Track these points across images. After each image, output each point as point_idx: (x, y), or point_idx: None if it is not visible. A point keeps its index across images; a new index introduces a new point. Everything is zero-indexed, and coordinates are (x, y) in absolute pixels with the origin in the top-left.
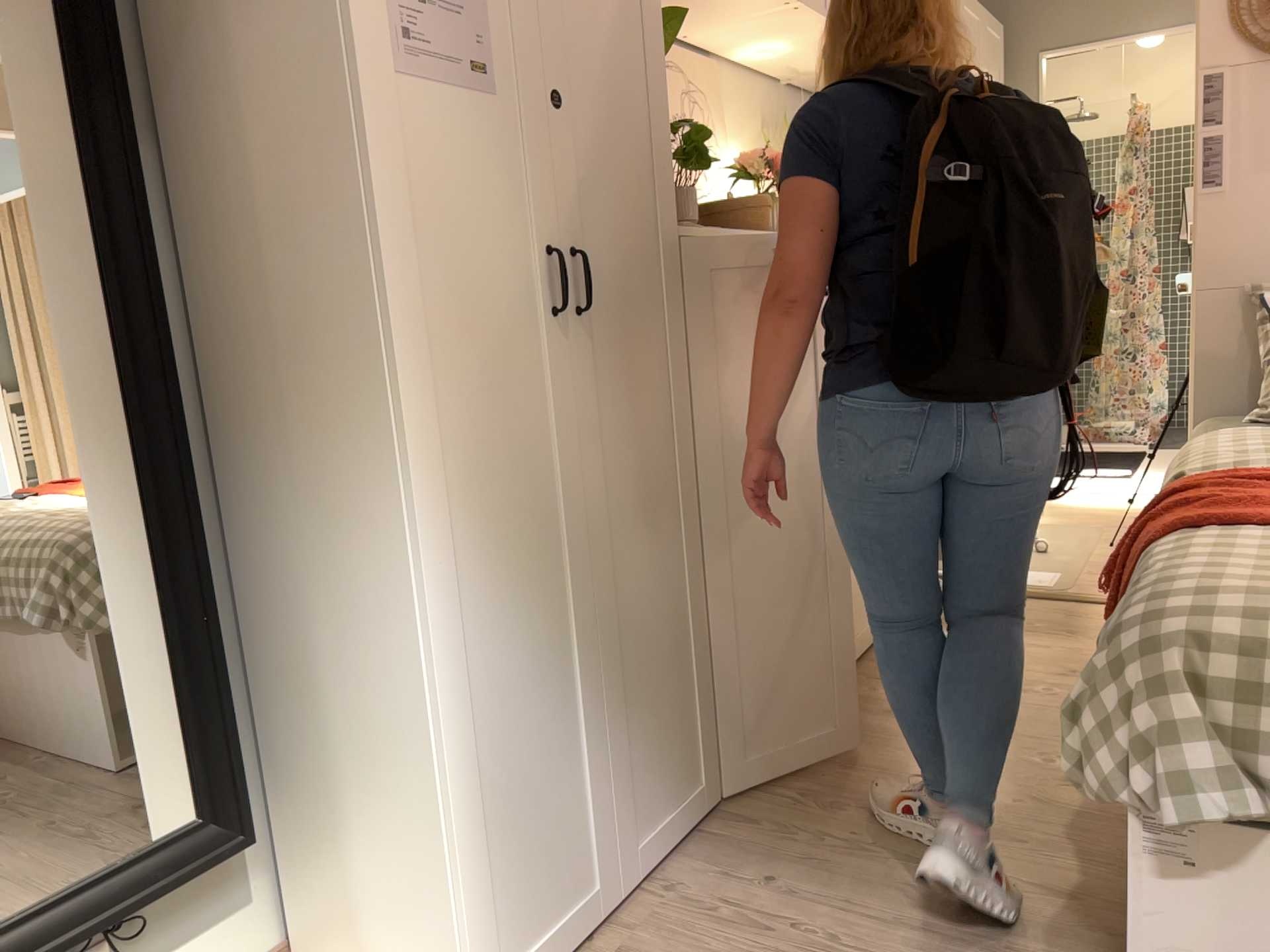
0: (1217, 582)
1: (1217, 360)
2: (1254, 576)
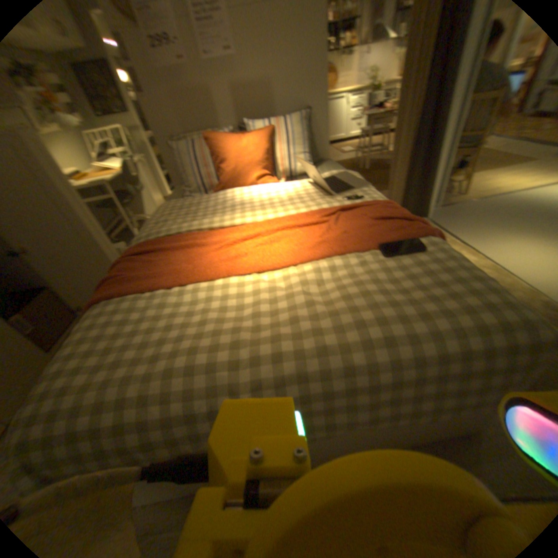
0: (58, 376)
1: (172, 162)
2: (78, 363)
